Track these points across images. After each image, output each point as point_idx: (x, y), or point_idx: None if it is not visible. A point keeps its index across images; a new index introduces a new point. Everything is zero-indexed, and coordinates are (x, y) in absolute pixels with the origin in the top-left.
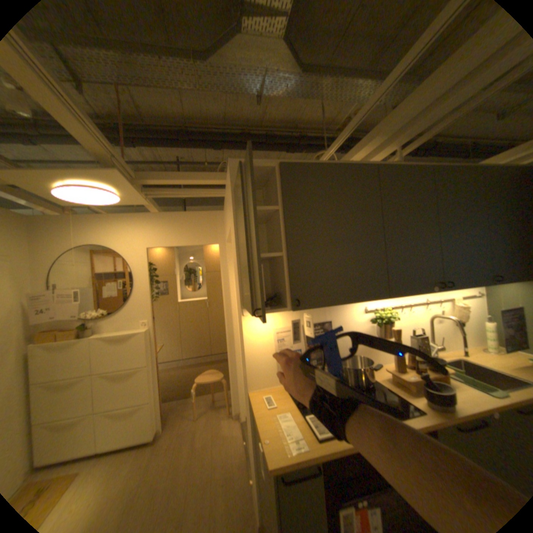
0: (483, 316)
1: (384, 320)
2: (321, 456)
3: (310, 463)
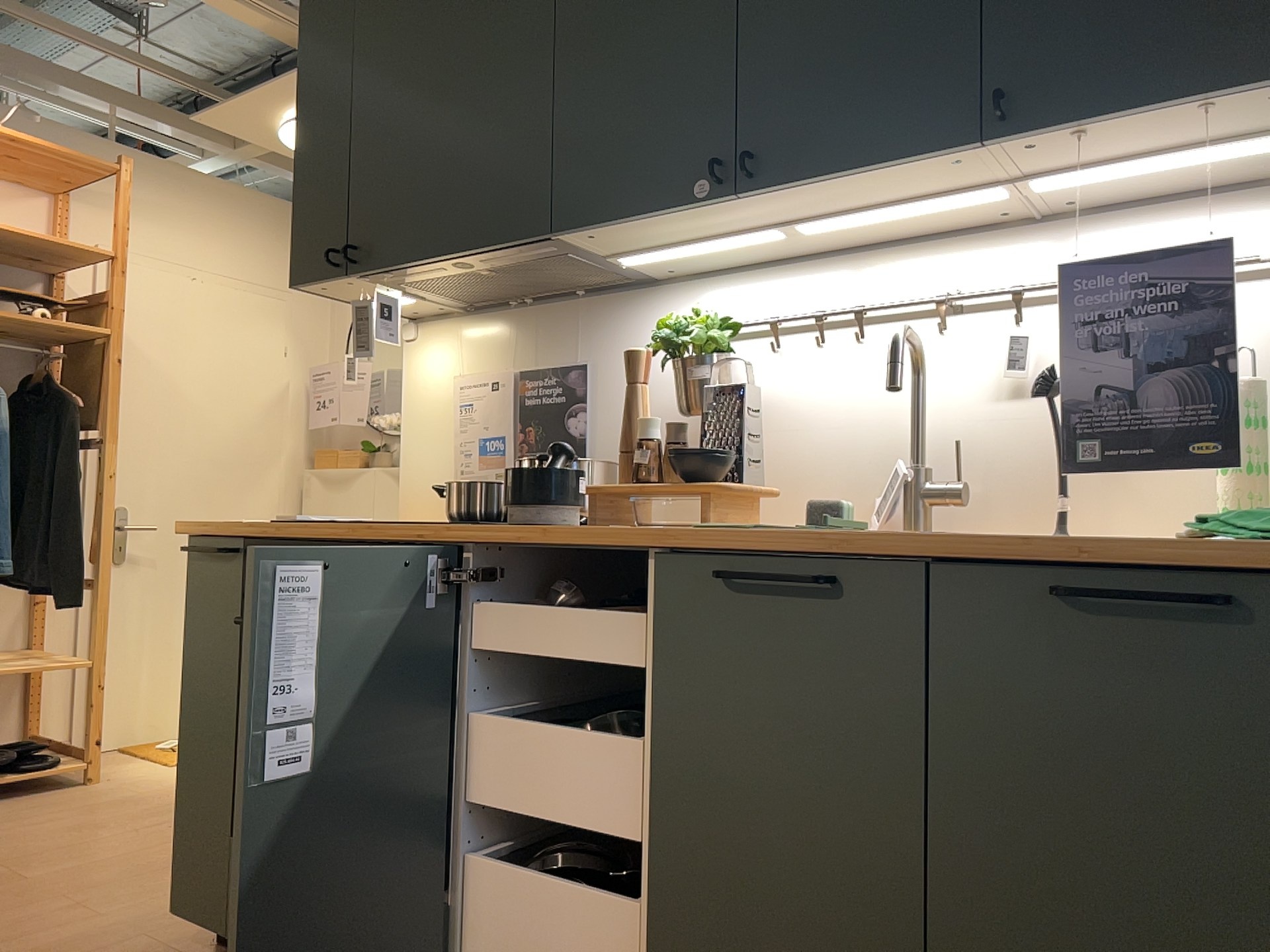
0: None
1: (659, 340)
2: (248, 531)
3: (223, 530)
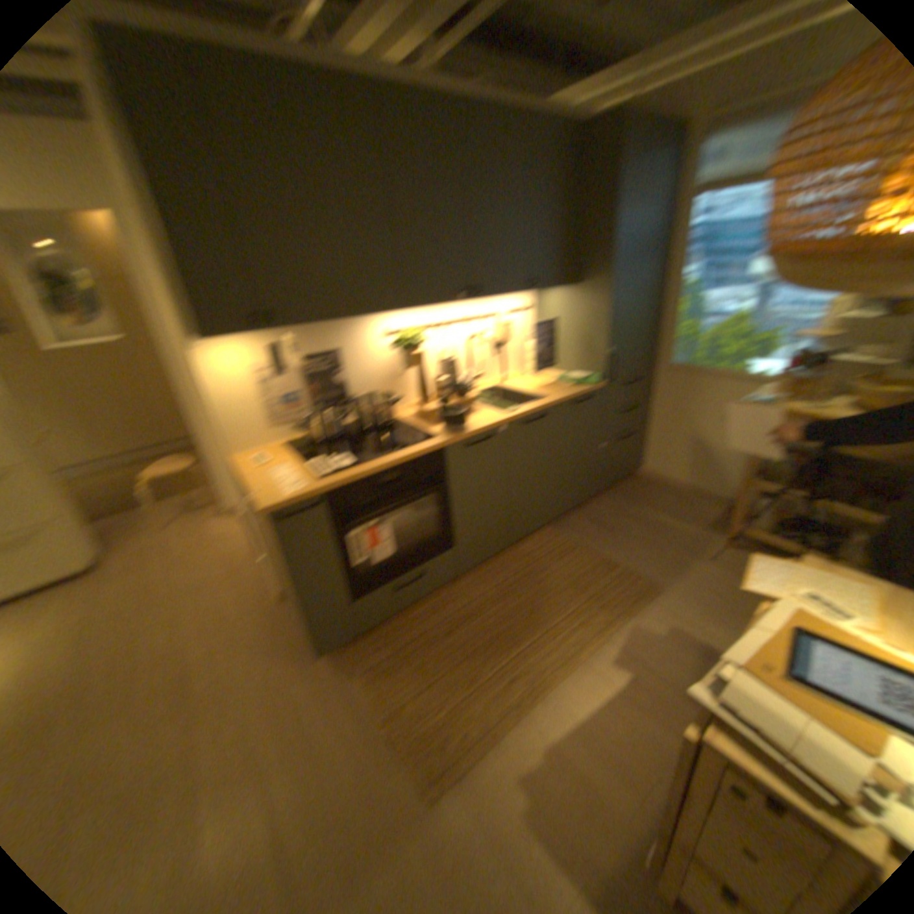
0: (525, 336)
1: (403, 345)
2: (316, 492)
3: (304, 499)
